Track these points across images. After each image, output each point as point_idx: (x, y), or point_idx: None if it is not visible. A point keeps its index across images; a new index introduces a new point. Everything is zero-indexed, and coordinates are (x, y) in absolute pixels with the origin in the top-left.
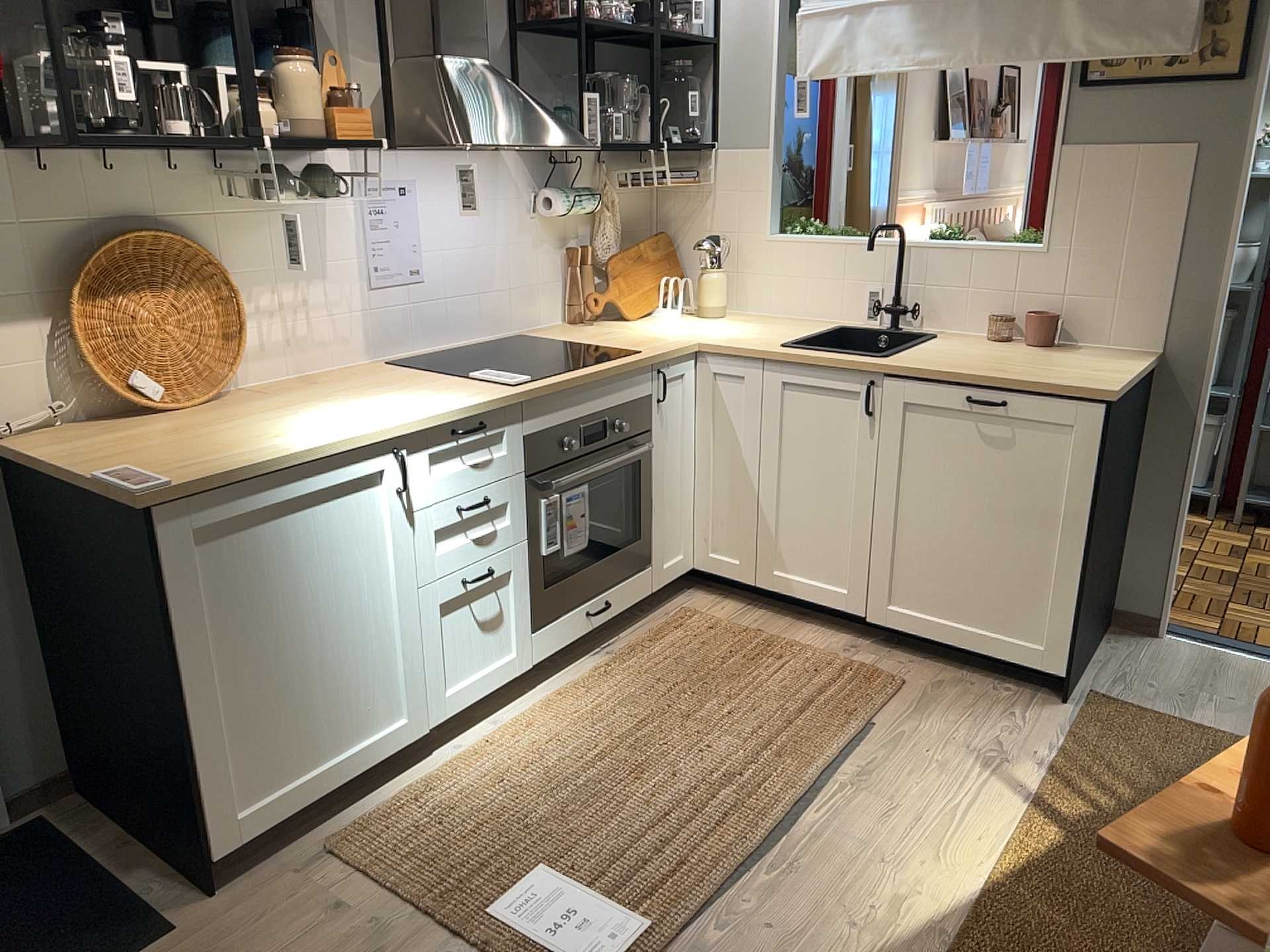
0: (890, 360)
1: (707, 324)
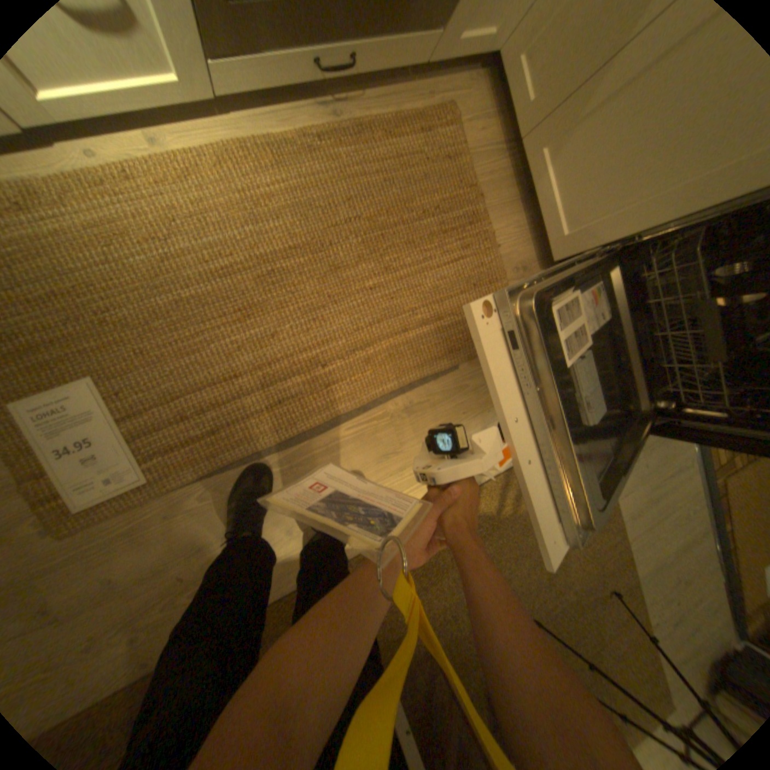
0: None
1: None
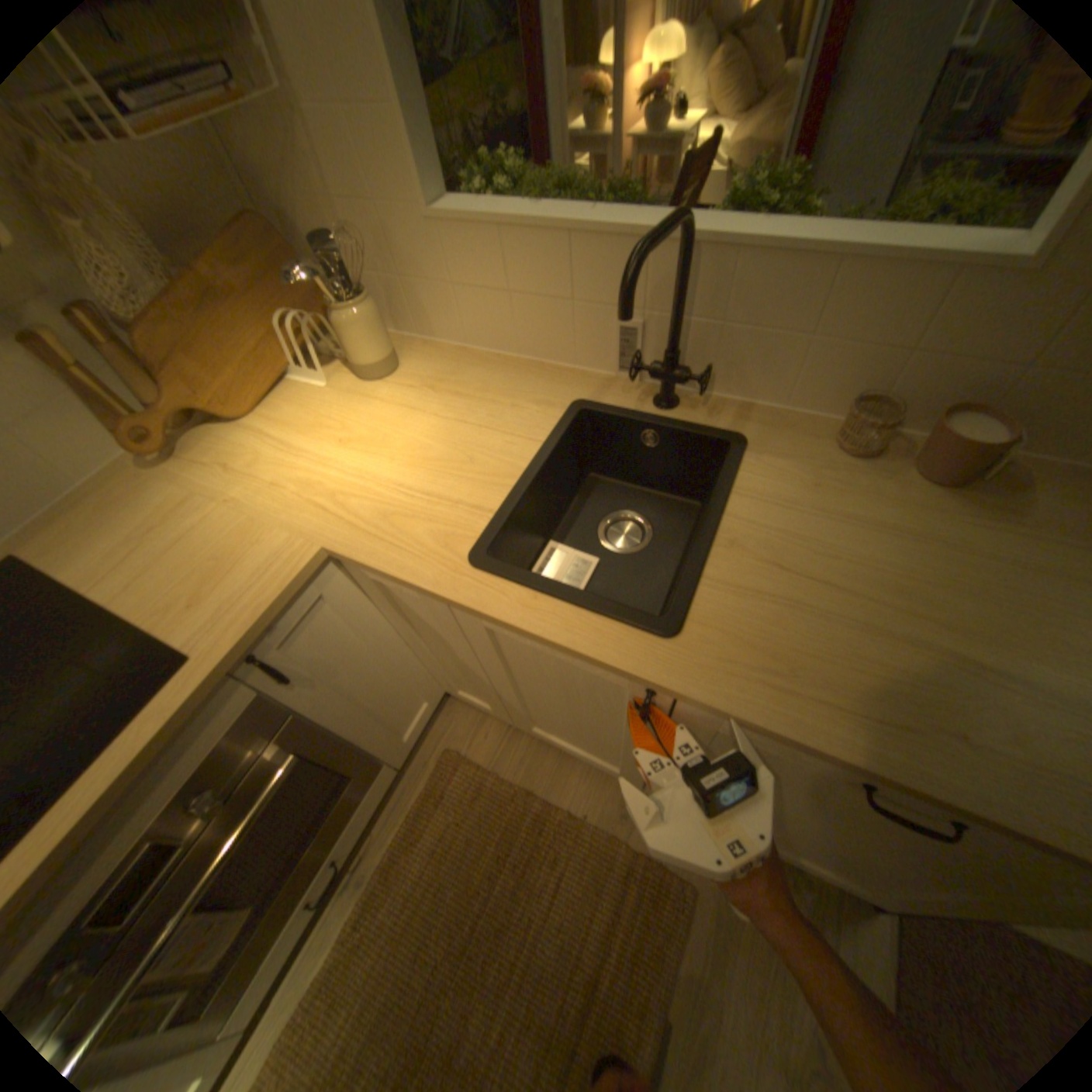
0: (685, 650)
1: (360, 415)
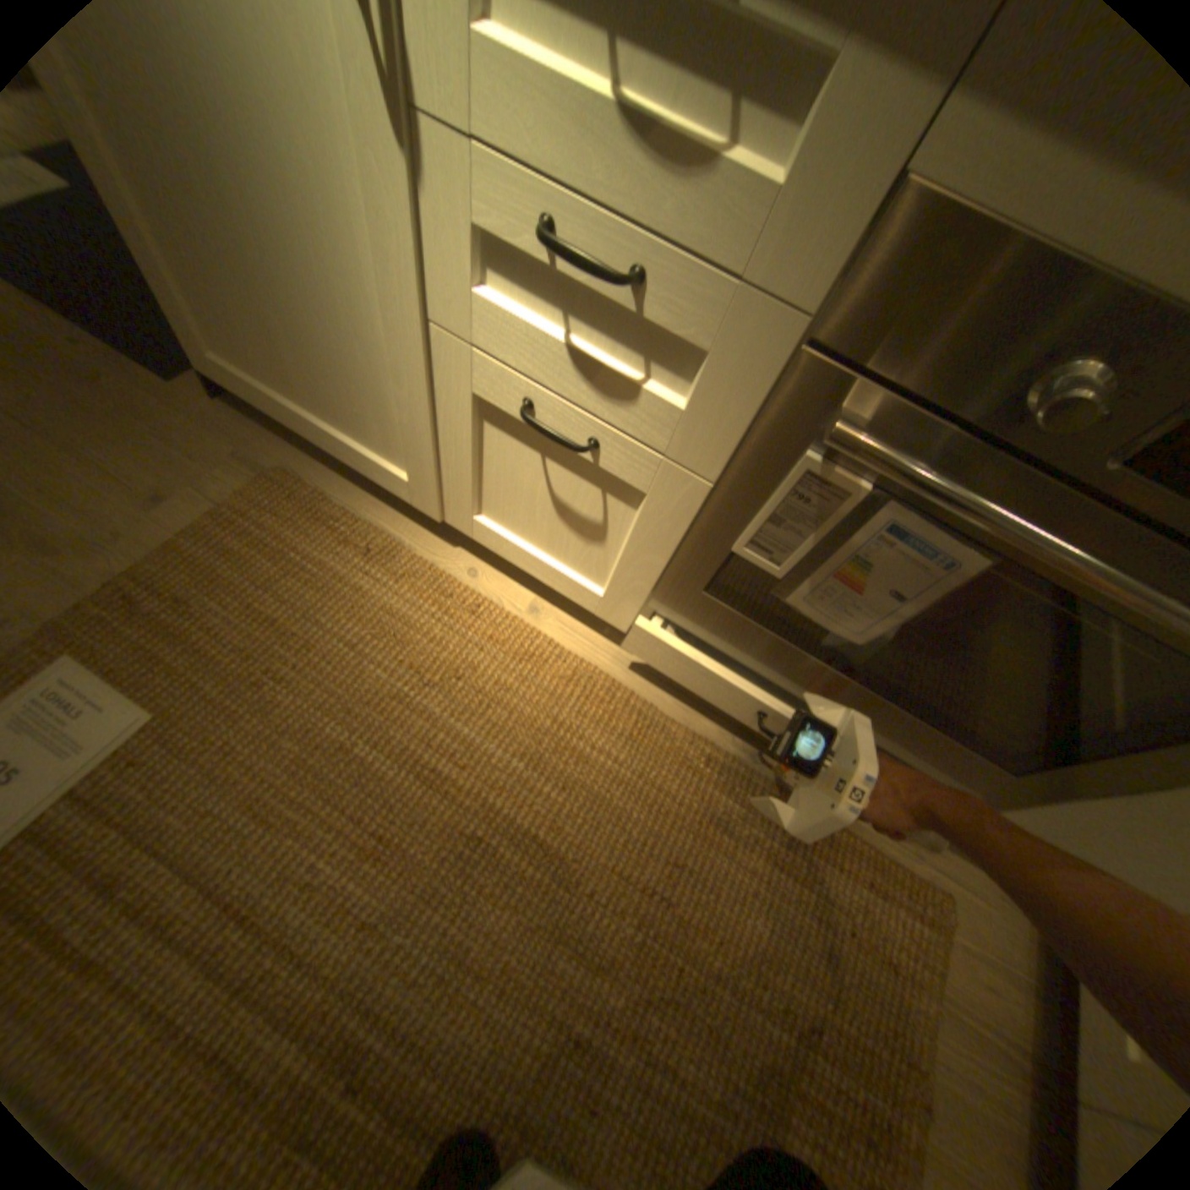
0: None
1: None
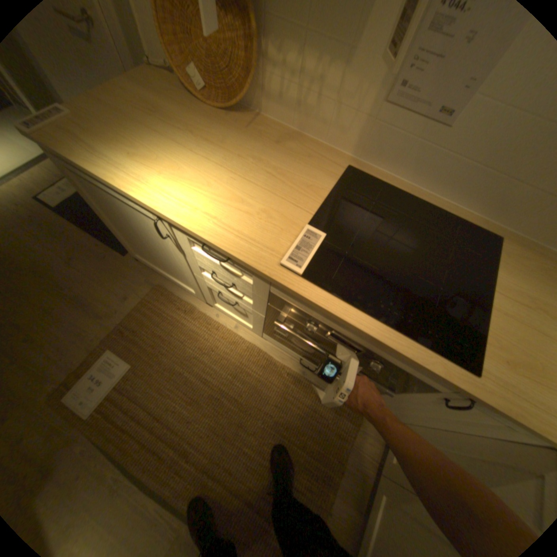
0: None
1: None
